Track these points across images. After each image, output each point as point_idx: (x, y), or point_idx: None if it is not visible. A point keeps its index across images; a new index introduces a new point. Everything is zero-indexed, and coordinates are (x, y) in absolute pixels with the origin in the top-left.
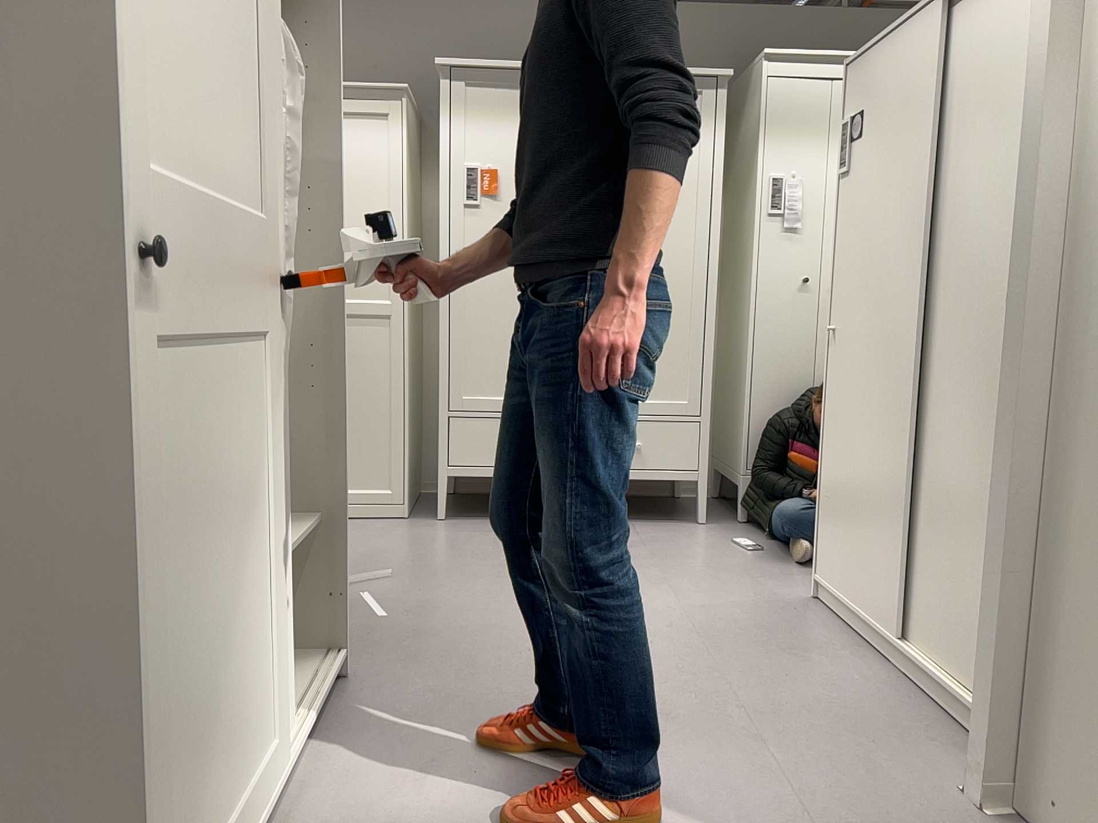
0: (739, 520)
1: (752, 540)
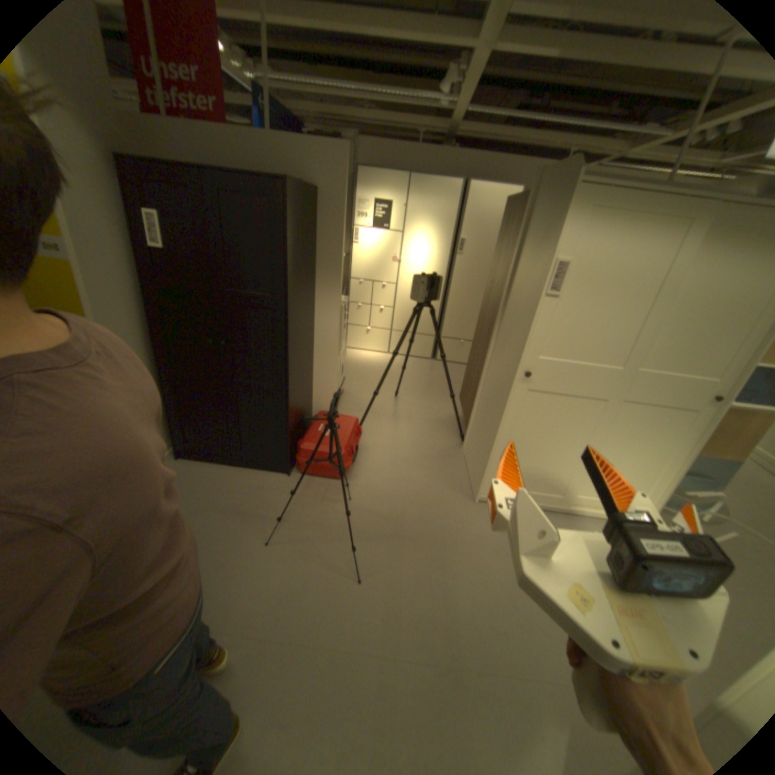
0: None
1: None
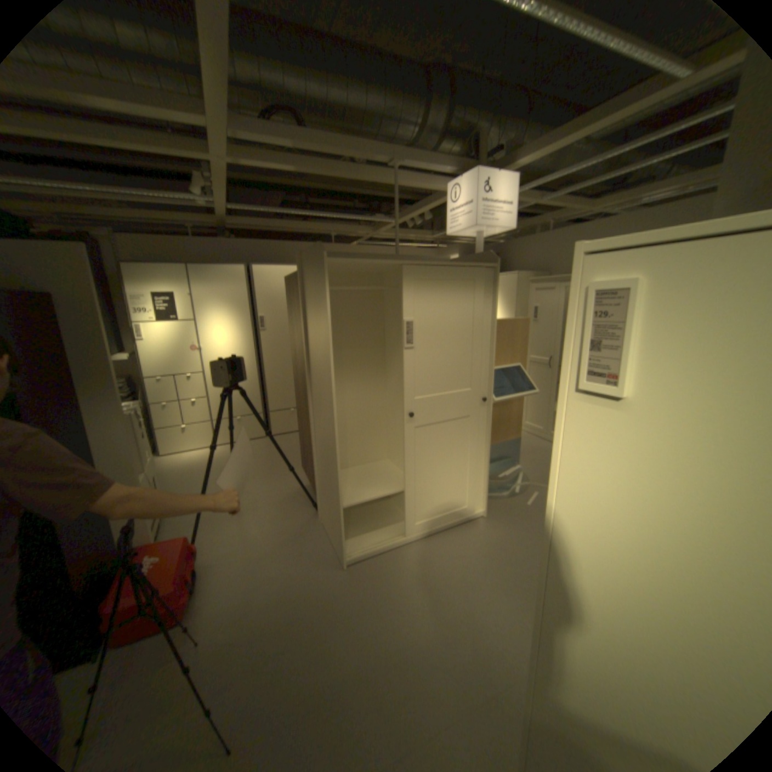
0: None
1: None
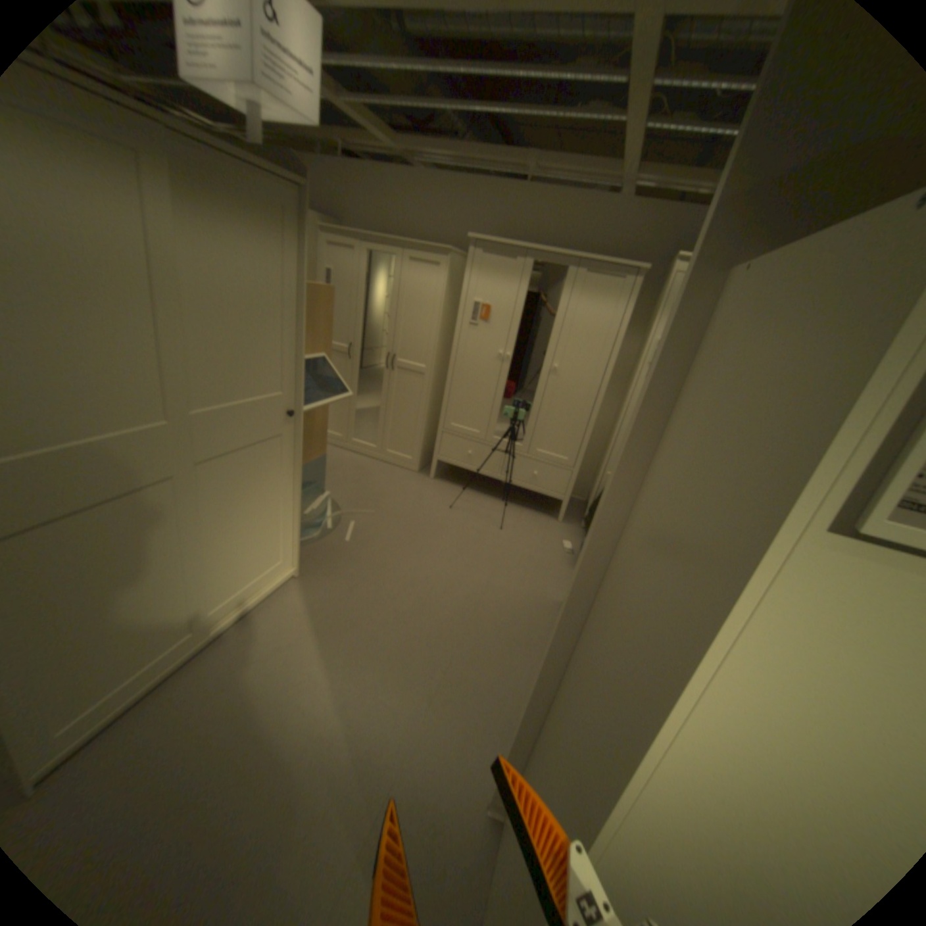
0: (581, 526)
1: (574, 544)
